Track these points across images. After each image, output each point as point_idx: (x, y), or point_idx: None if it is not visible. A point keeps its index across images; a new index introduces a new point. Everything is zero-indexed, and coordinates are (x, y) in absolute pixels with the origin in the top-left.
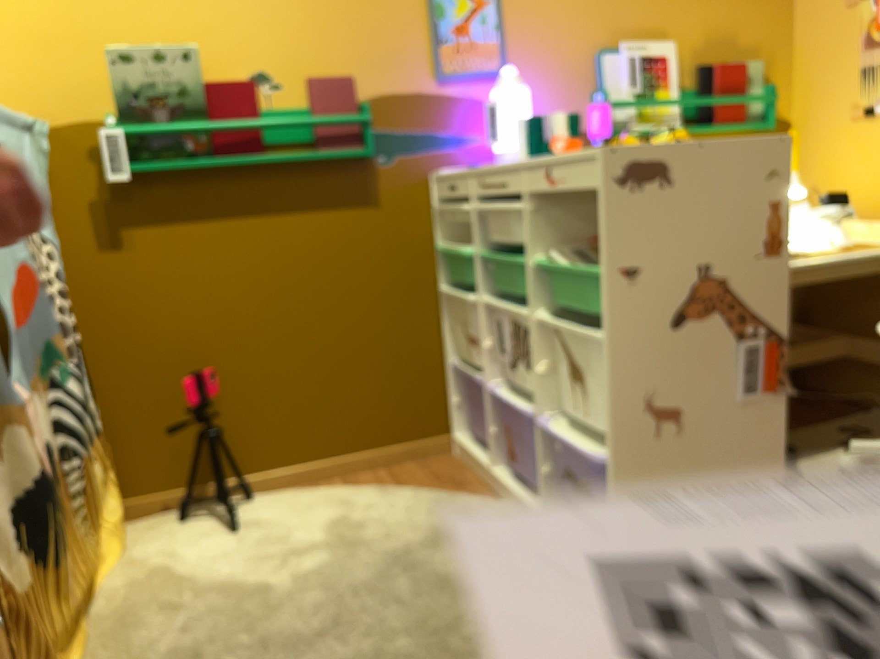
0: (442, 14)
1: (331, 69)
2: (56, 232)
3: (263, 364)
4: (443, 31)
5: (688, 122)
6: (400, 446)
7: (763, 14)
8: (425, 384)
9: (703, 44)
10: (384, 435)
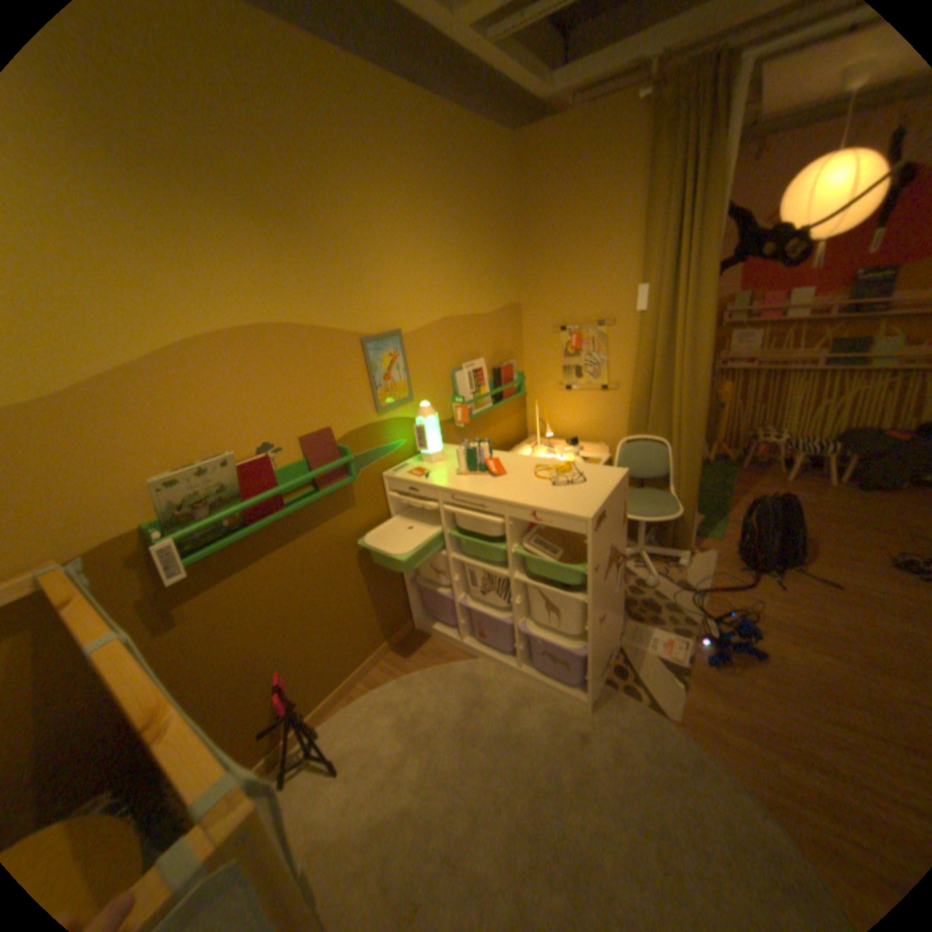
0: (375, 369)
1: (314, 426)
2: None
3: (301, 645)
4: (377, 381)
5: (492, 401)
6: (387, 642)
7: (512, 334)
8: (394, 599)
9: (492, 356)
10: (378, 641)
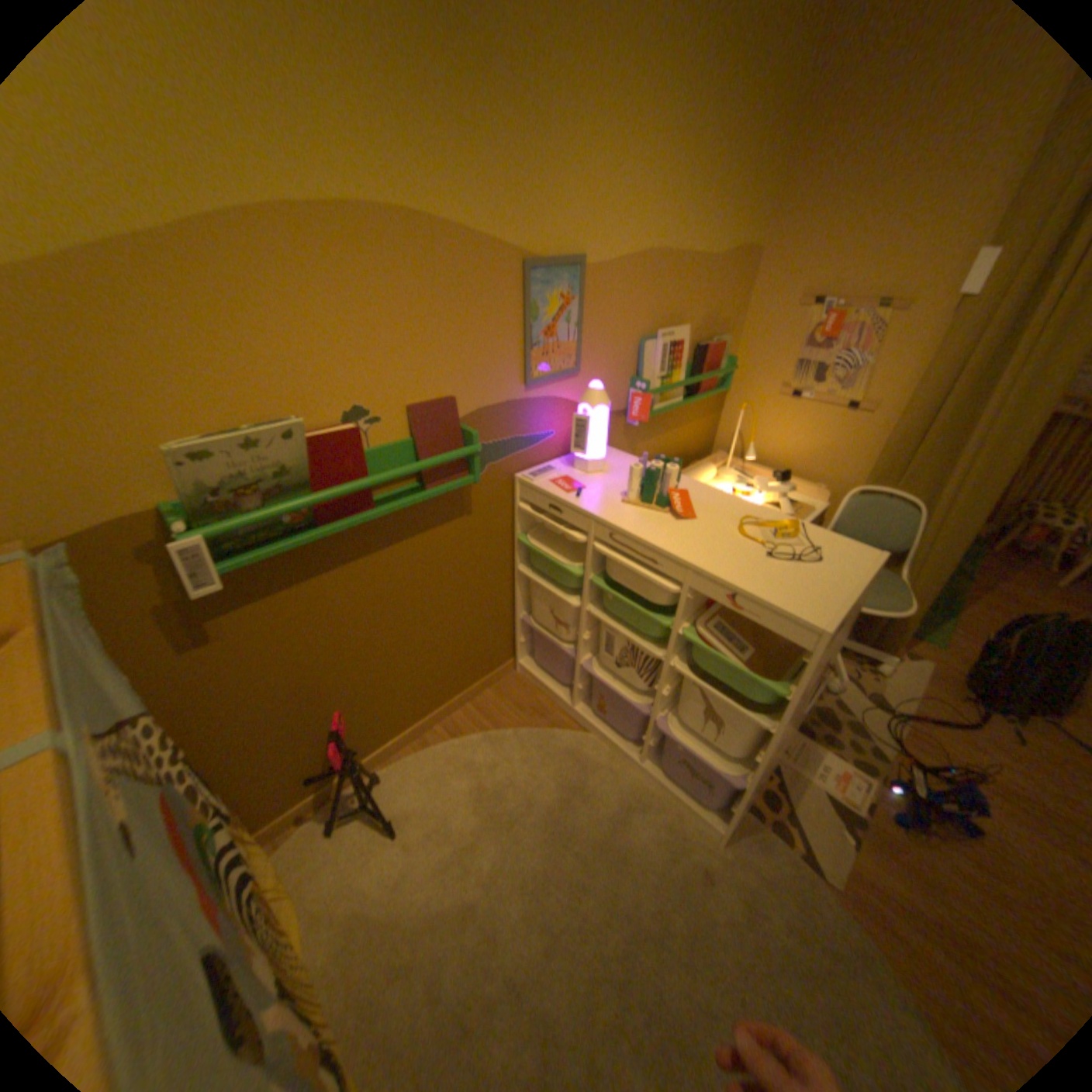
0: (536, 317)
1: (432, 392)
2: (115, 658)
3: (375, 677)
4: (535, 336)
5: (683, 393)
6: (481, 683)
7: (737, 294)
8: (498, 635)
9: (701, 324)
10: (469, 680)
